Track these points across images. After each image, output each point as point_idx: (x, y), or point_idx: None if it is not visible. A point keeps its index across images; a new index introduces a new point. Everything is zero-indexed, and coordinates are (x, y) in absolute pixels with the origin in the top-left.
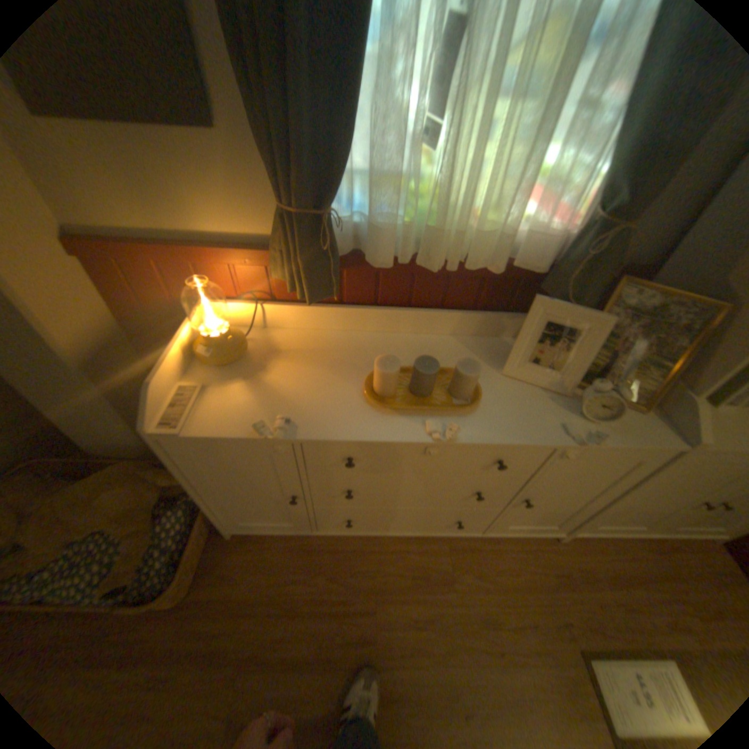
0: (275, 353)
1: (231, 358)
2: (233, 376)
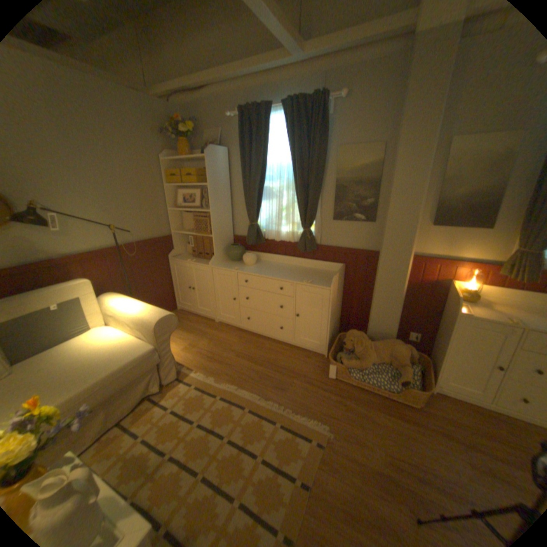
0: (491, 303)
1: (477, 300)
2: (478, 306)
